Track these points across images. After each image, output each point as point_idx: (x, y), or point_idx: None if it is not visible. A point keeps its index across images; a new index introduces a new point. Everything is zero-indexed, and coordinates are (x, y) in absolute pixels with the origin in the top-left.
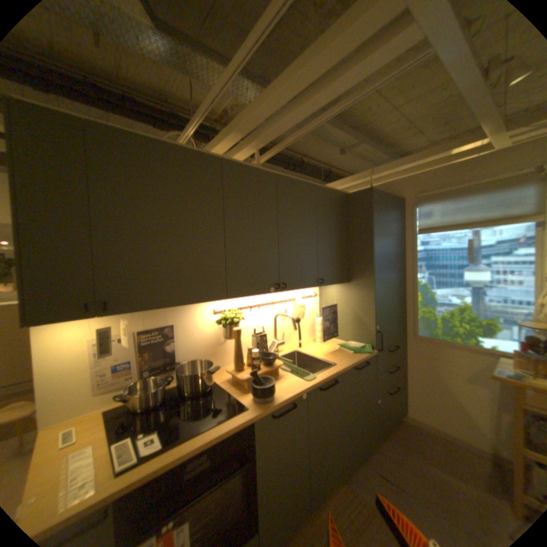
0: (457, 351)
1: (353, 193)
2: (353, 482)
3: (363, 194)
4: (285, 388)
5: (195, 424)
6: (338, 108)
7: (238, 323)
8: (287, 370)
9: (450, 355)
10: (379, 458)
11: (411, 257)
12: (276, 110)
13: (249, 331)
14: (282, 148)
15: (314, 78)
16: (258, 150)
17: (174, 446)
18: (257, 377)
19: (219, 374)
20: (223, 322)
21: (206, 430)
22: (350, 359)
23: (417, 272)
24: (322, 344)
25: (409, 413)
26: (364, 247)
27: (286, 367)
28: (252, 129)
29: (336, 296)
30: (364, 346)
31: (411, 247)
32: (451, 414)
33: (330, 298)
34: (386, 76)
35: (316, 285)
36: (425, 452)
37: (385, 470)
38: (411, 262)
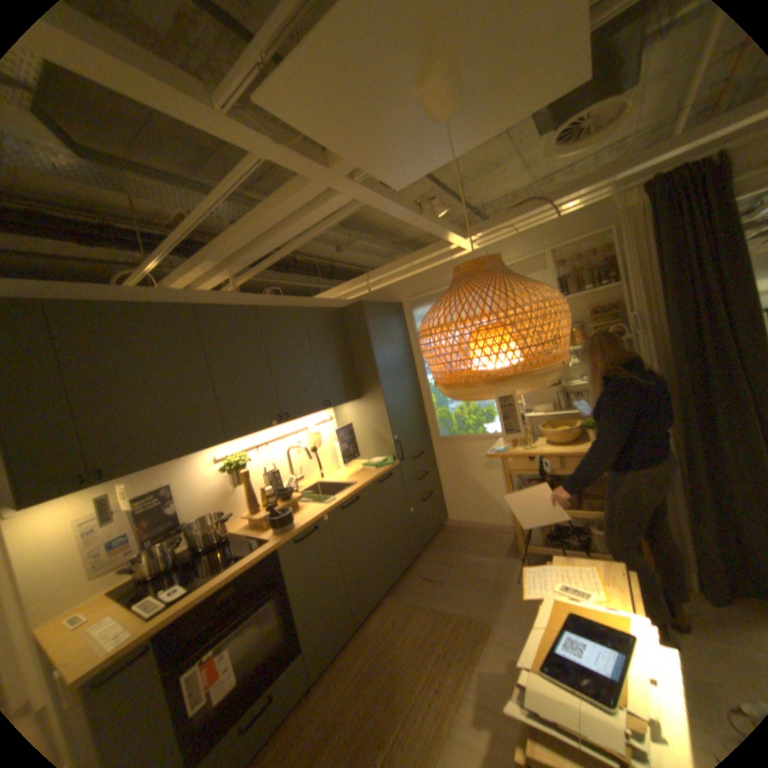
0: (472, 442)
1: (346, 307)
2: (397, 594)
3: (355, 308)
4: (304, 516)
5: (216, 568)
6: (305, 239)
7: (245, 466)
8: (307, 501)
9: (468, 448)
10: (421, 566)
11: (419, 360)
12: (242, 247)
13: (260, 473)
14: (259, 271)
15: (272, 226)
16: (232, 276)
17: (199, 588)
18: (273, 512)
19: (233, 526)
20: (226, 469)
21: (229, 567)
22: (371, 475)
23: (426, 375)
24: (346, 469)
25: (449, 516)
26: (367, 360)
27: (307, 500)
28: (221, 262)
29: (352, 415)
30: (386, 459)
31: (416, 350)
32: (479, 504)
33: (347, 419)
34: (337, 218)
35: (325, 409)
36: (462, 546)
37: (426, 573)
38: (420, 365)
